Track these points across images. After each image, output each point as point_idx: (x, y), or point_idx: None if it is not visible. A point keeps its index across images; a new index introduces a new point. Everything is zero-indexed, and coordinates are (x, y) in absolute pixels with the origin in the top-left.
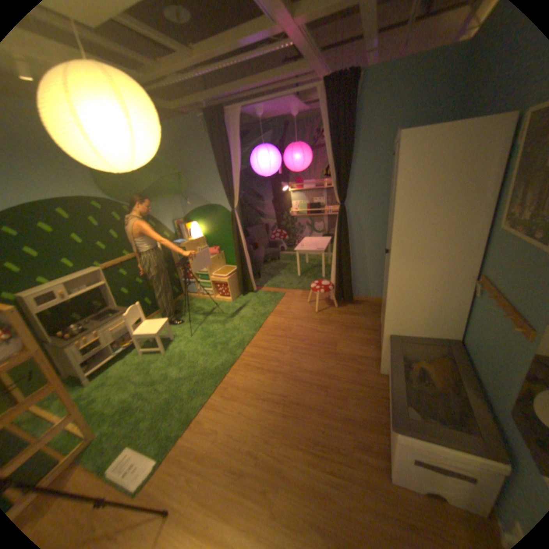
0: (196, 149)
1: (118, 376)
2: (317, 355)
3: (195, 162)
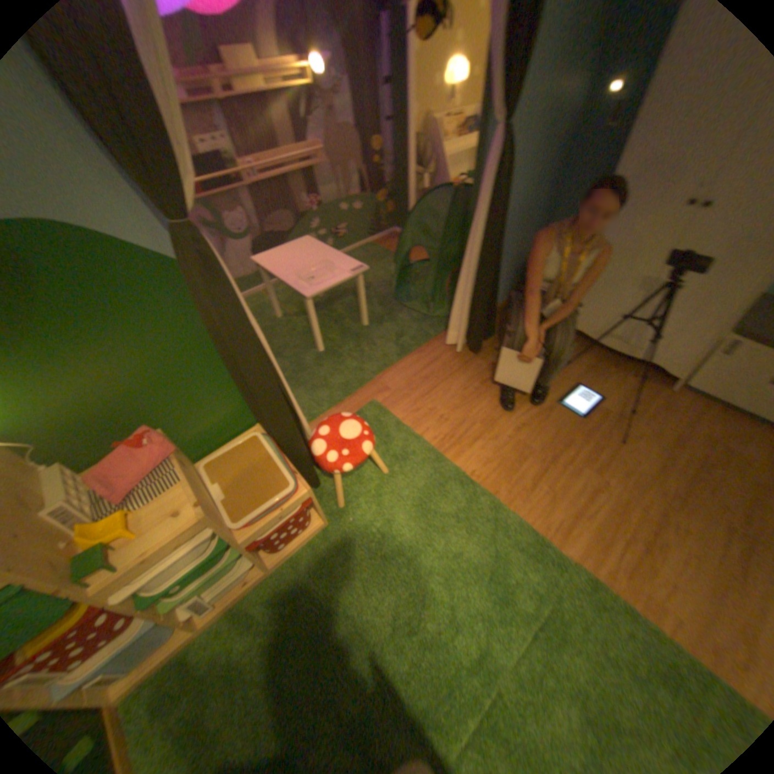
0: None
1: None
2: (614, 438)
3: None
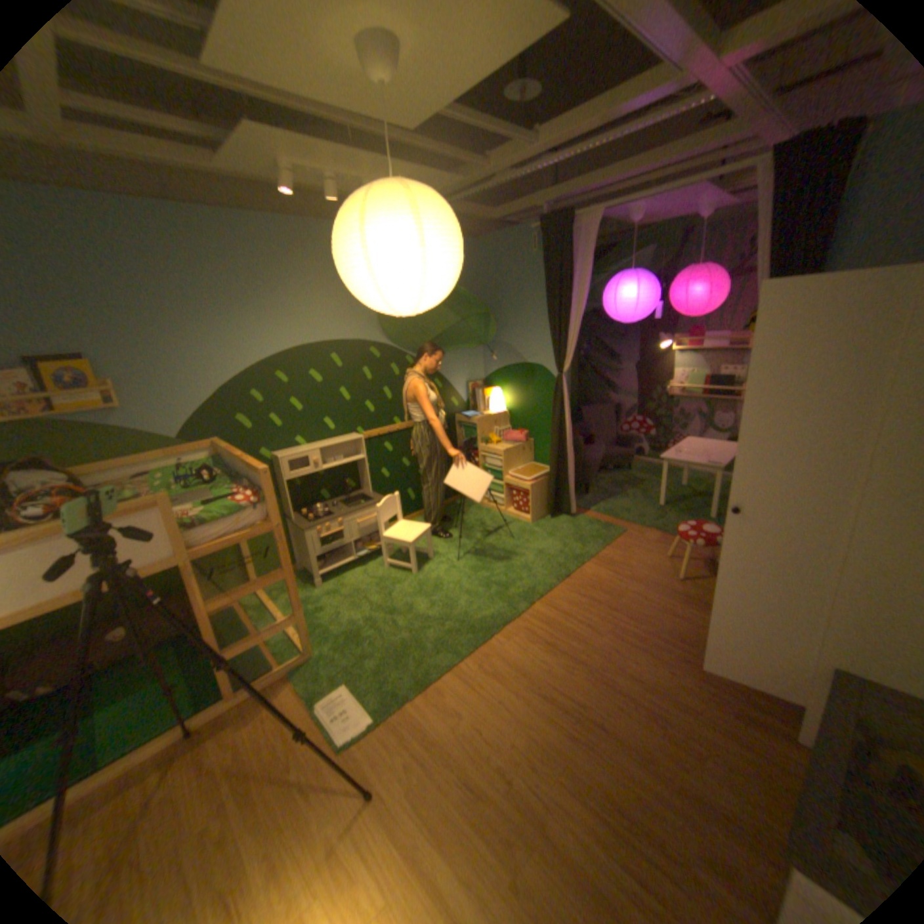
0: (522, 277)
1: (355, 586)
2: (664, 657)
3: (516, 297)
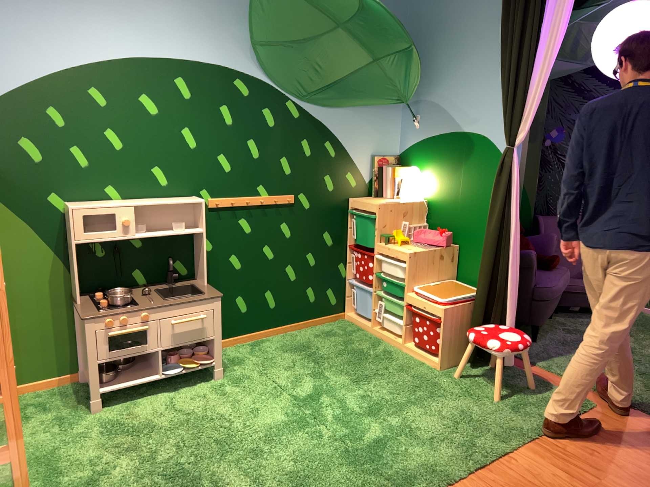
0: (469, 6)
1: (148, 418)
2: None
3: (458, 35)
